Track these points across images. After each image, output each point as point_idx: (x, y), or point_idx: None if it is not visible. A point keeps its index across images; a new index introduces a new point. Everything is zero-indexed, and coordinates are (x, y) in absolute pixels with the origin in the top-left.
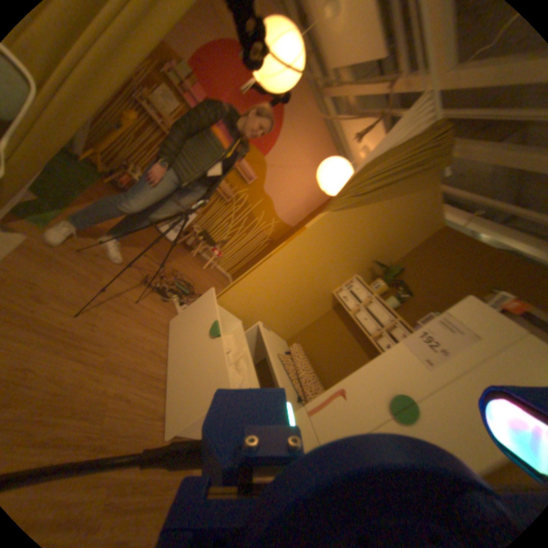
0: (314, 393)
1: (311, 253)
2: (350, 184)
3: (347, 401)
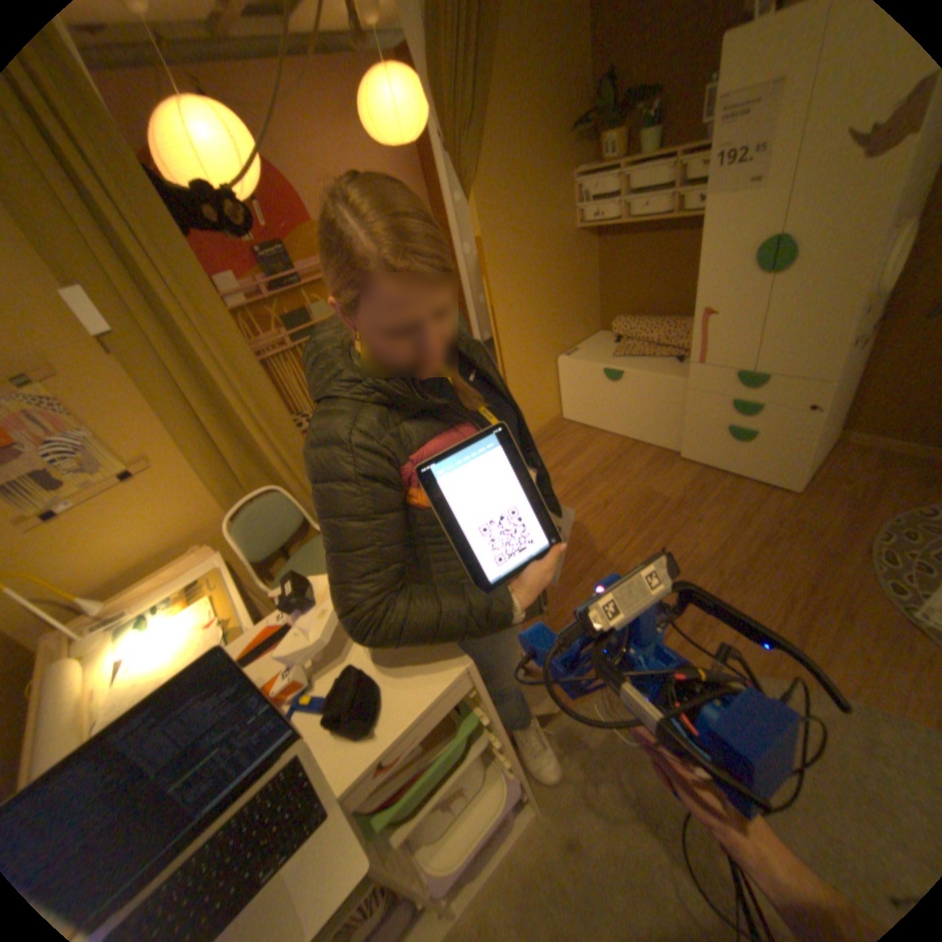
0: (685, 333)
1: (512, 240)
2: (444, 124)
3: (718, 310)
